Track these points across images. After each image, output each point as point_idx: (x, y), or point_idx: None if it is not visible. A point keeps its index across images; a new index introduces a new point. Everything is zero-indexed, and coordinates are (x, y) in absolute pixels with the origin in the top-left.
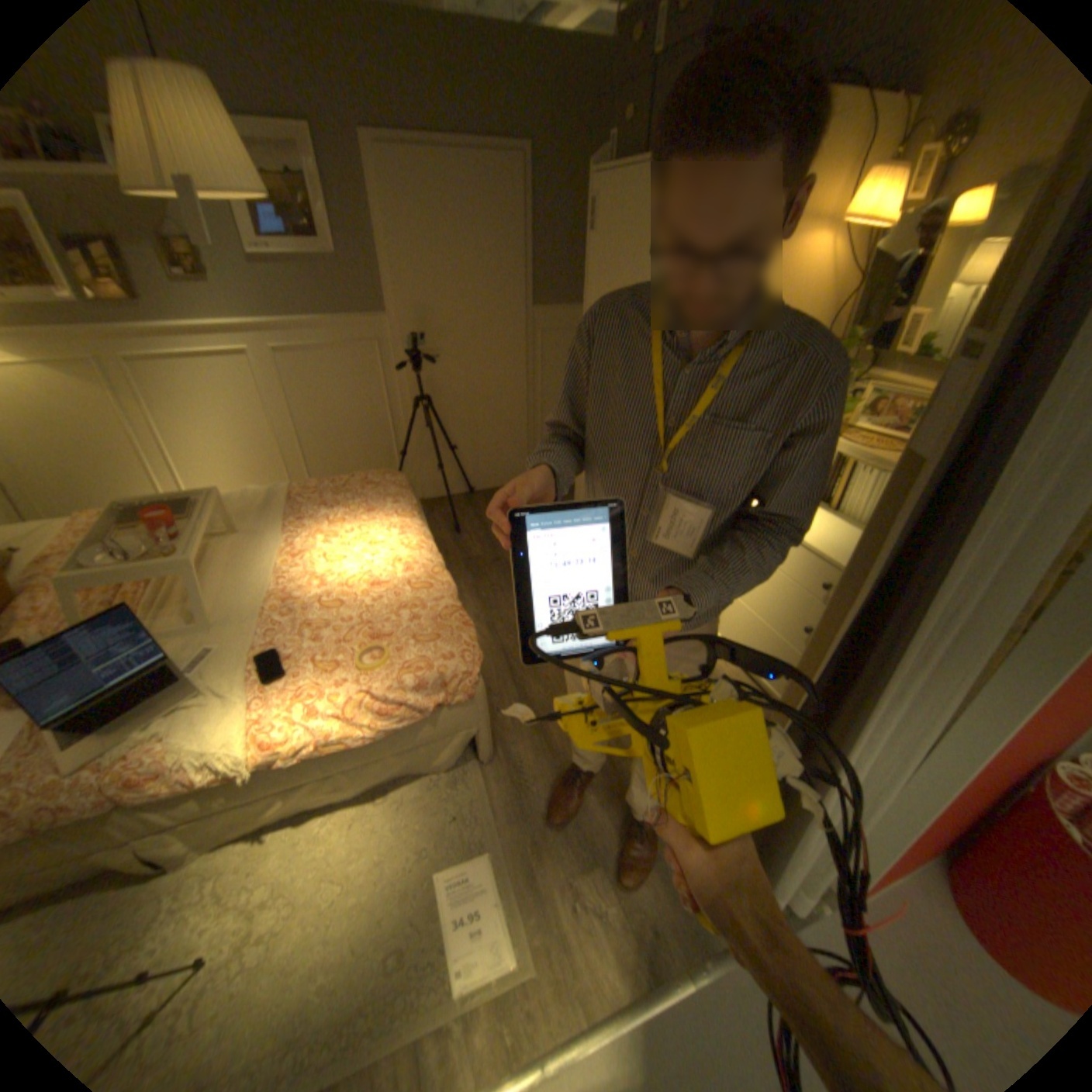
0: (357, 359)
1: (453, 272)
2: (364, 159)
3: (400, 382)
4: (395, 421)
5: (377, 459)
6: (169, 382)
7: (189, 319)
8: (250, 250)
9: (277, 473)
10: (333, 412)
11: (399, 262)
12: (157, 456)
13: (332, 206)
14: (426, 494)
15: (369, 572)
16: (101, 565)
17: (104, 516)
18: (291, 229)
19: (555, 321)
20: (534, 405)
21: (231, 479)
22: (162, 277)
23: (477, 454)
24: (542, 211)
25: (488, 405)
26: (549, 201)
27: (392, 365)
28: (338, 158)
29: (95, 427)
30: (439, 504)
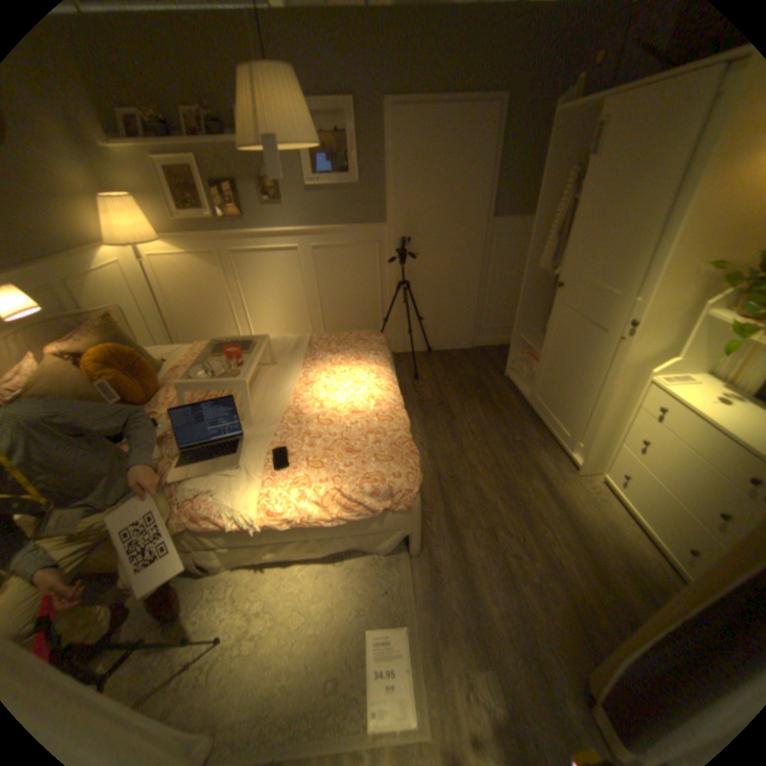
0: (364, 254)
1: (437, 193)
2: (386, 117)
3: (390, 271)
4: (383, 297)
5: (368, 323)
6: (253, 267)
7: (269, 227)
8: (308, 183)
9: (306, 327)
10: (344, 289)
11: (400, 188)
12: (242, 311)
13: (361, 151)
14: (398, 350)
15: (352, 403)
16: (201, 377)
17: (207, 346)
18: (334, 168)
19: (510, 228)
20: (484, 292)
21: (279, 329)
22: (257, 201)
23: (437, 325)
24: (511, 145)
25: (450, 290)
26: (518, 137)
27: (386, 259)
28: (369, 118)
29: (213, 292)
30: (405, 357)
